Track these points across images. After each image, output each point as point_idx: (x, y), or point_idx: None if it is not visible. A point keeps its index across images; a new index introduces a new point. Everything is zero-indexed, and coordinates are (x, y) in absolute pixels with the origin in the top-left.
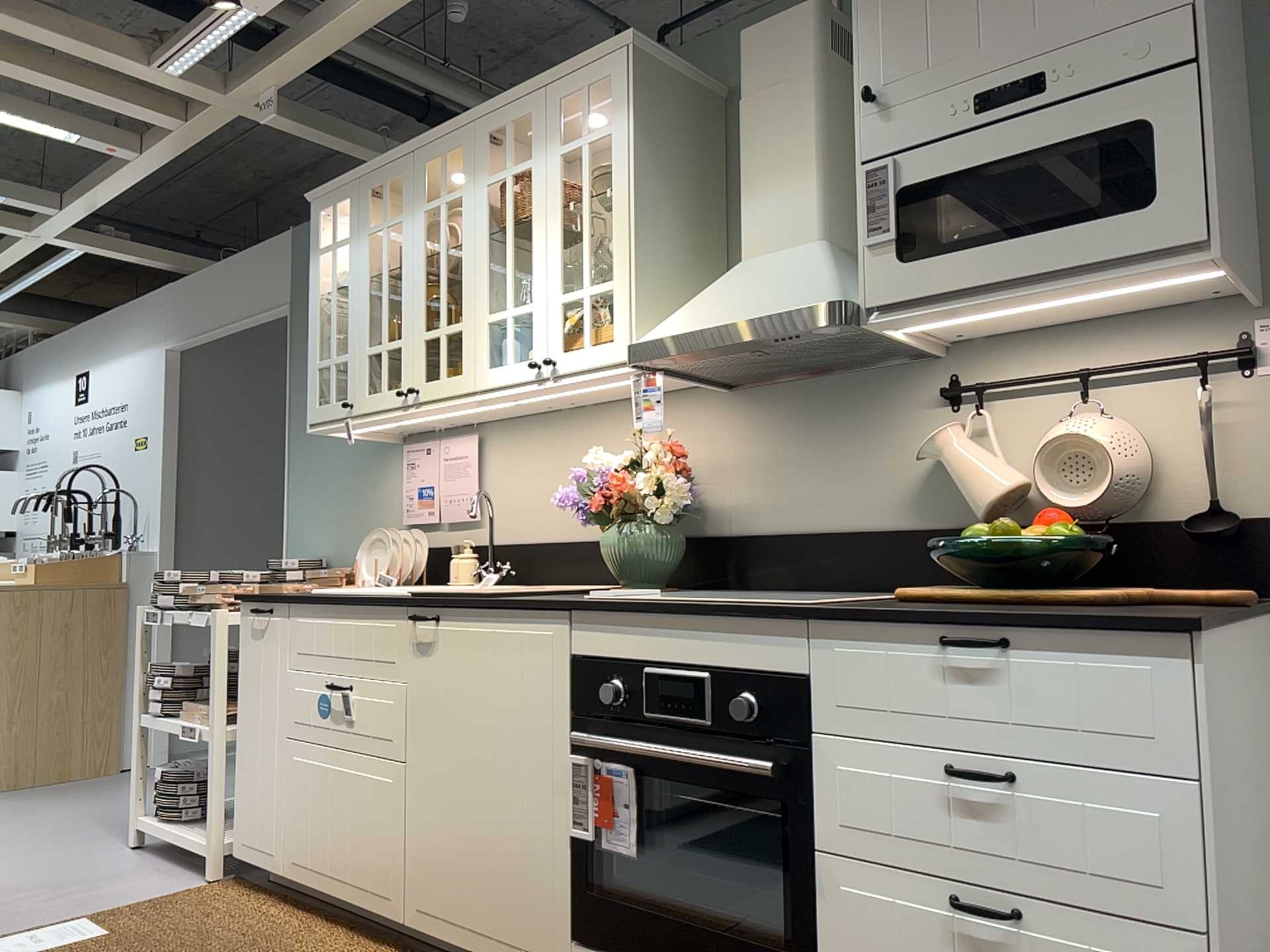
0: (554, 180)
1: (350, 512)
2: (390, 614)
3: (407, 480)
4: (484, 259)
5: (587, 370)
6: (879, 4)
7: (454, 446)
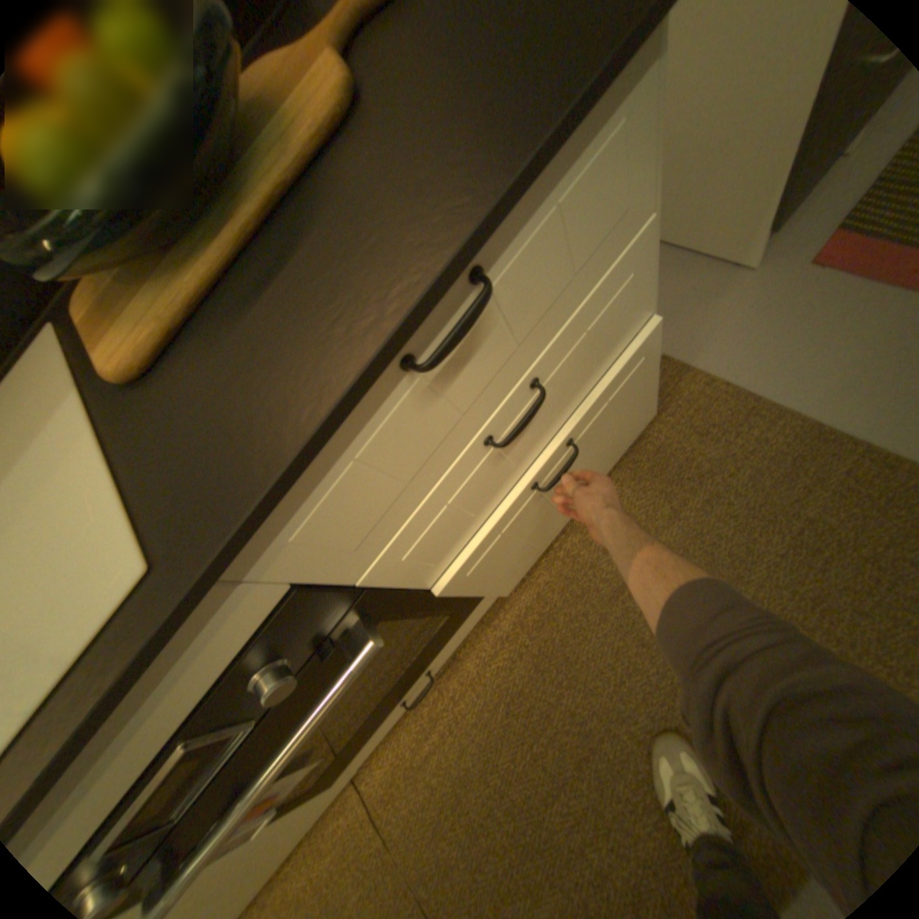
0: None
1: None
2: None
3: None
4: None
5: None
6: None
7: None
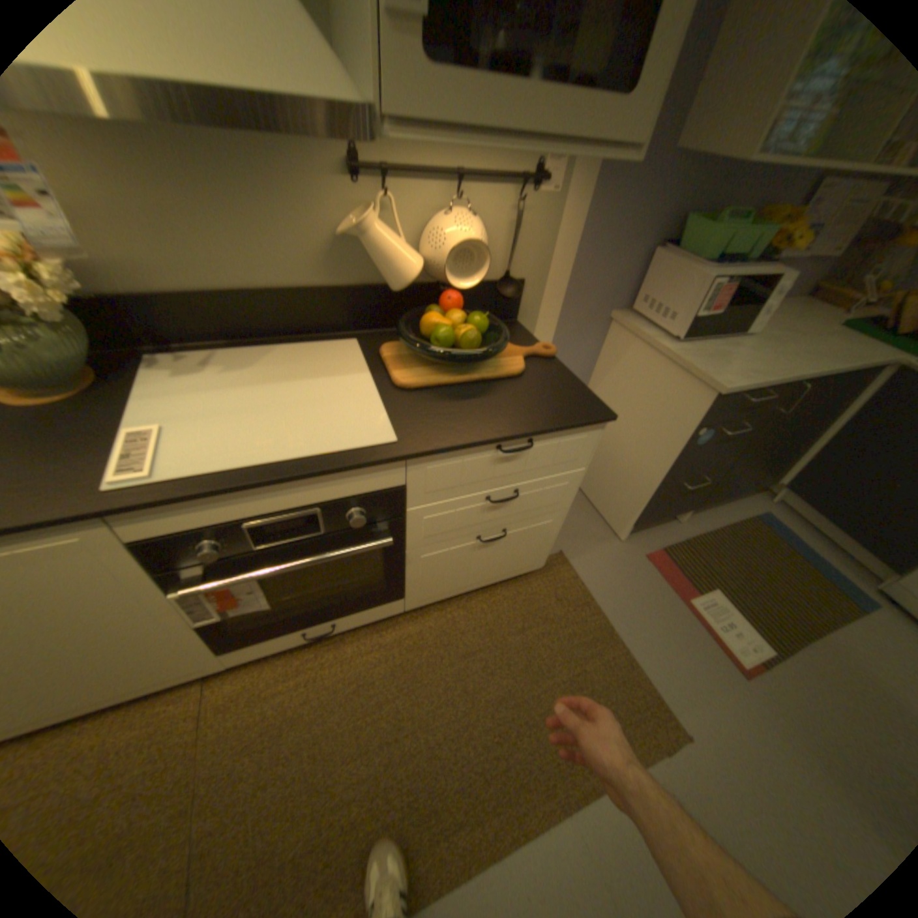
0: None
1: None
2: None
3: None
4: None
5: None
6: None
7: None
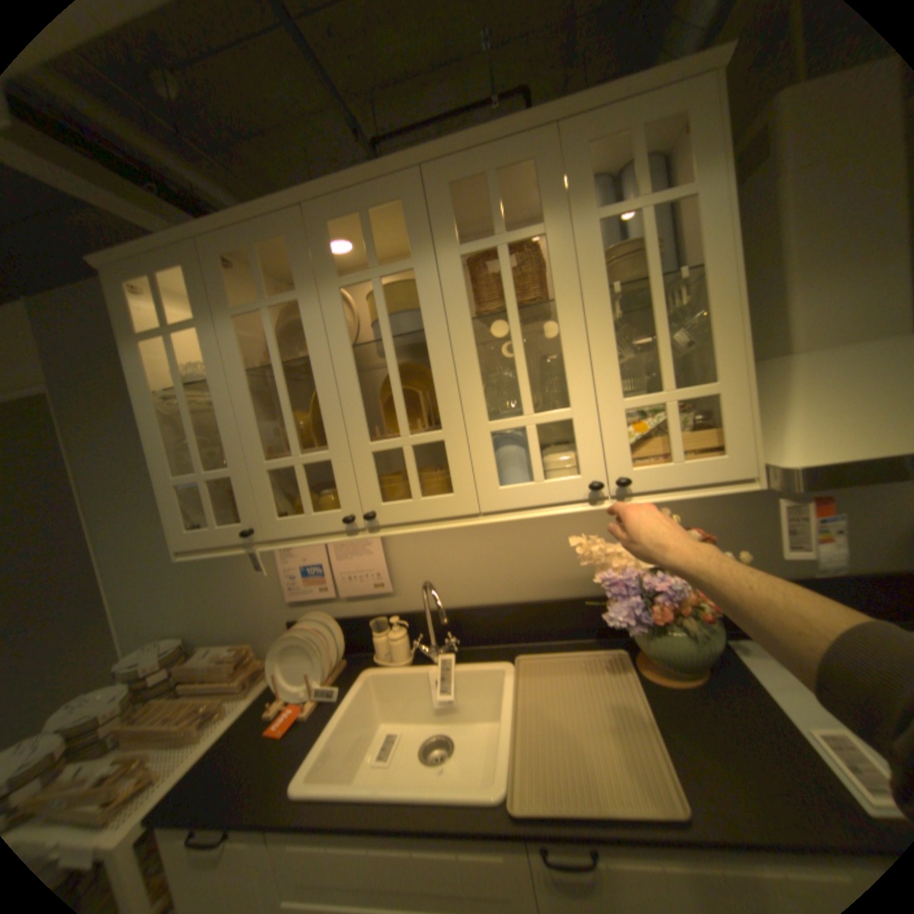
0: (592, 253)
1: (203, 590)
2: (490, 846)
3: (285, 560)
4: (471, 352)
5: (674, 488)
6: None
7: None
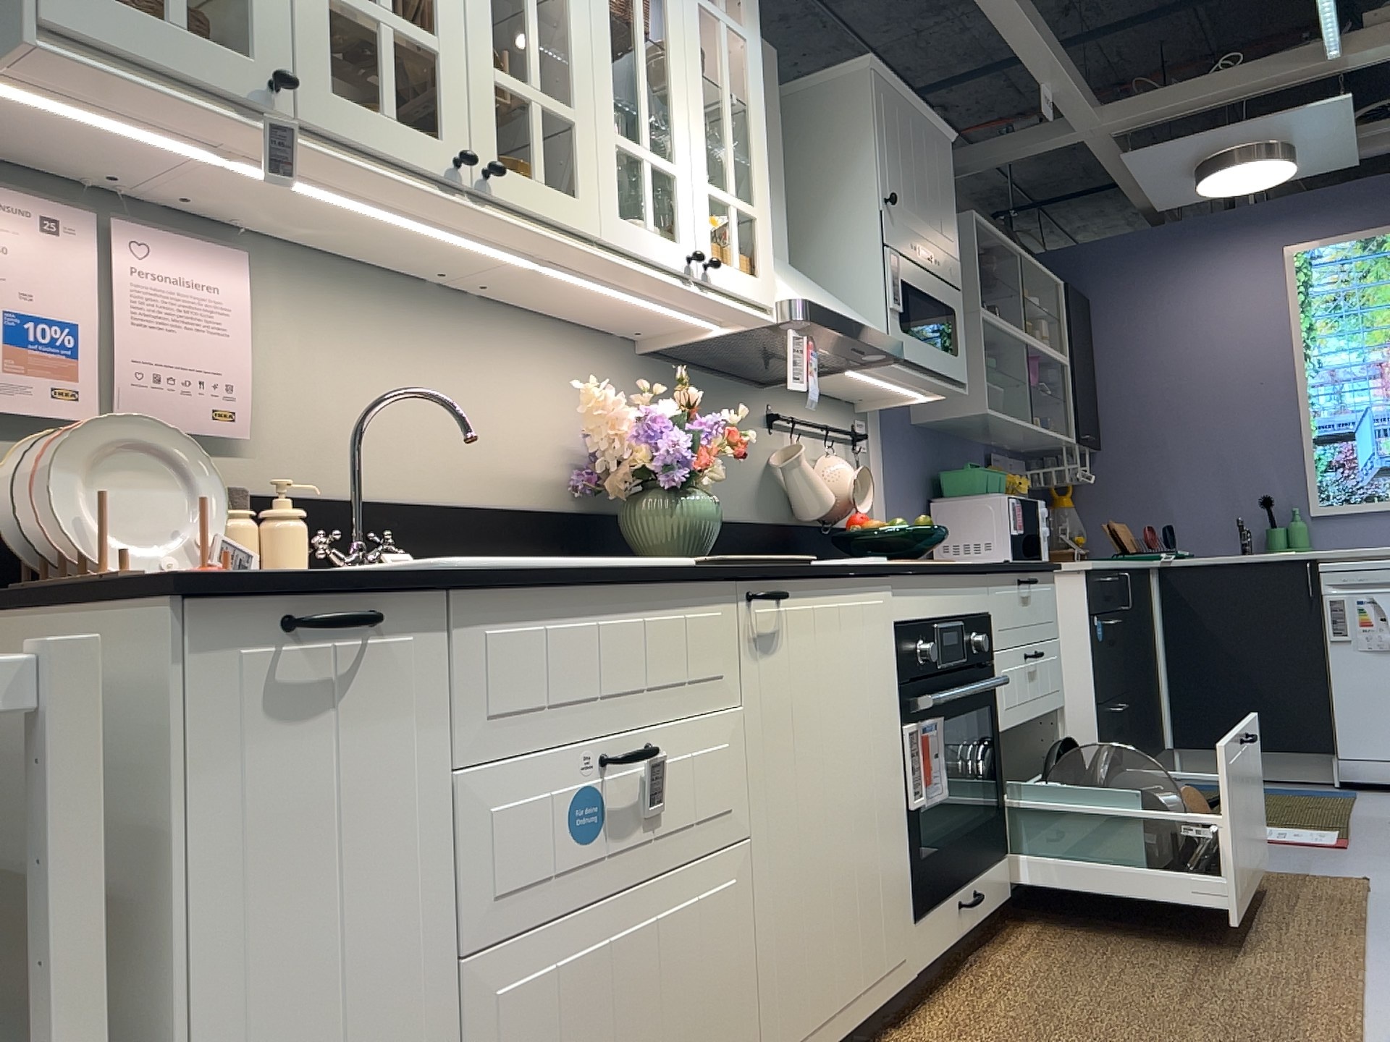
0: (694, 29)
1: None
2: (711, 595)
3: None
4: (607, 41)
5: (730, 296)
6: (887, 138)
7: (176, 254)
